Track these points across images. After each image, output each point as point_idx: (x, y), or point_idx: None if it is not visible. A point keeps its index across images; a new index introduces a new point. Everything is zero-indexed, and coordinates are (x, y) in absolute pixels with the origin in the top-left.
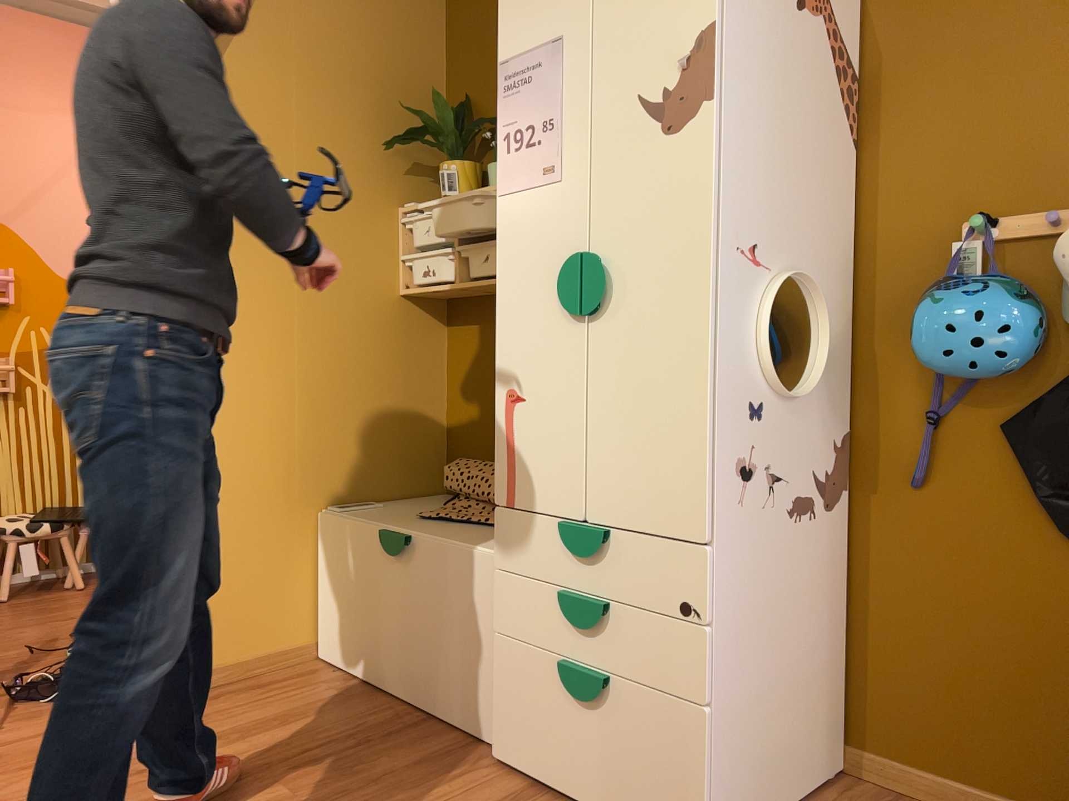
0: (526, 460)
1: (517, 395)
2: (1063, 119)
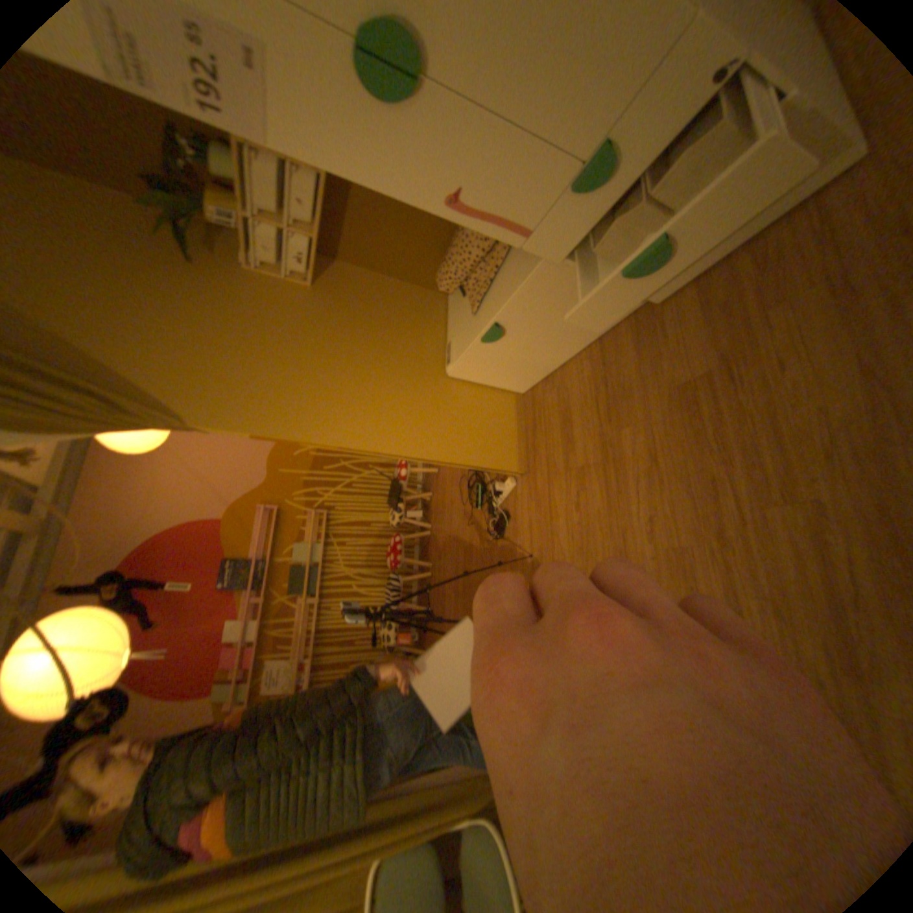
0: (508, 205)
1: (454, 193)
2: None
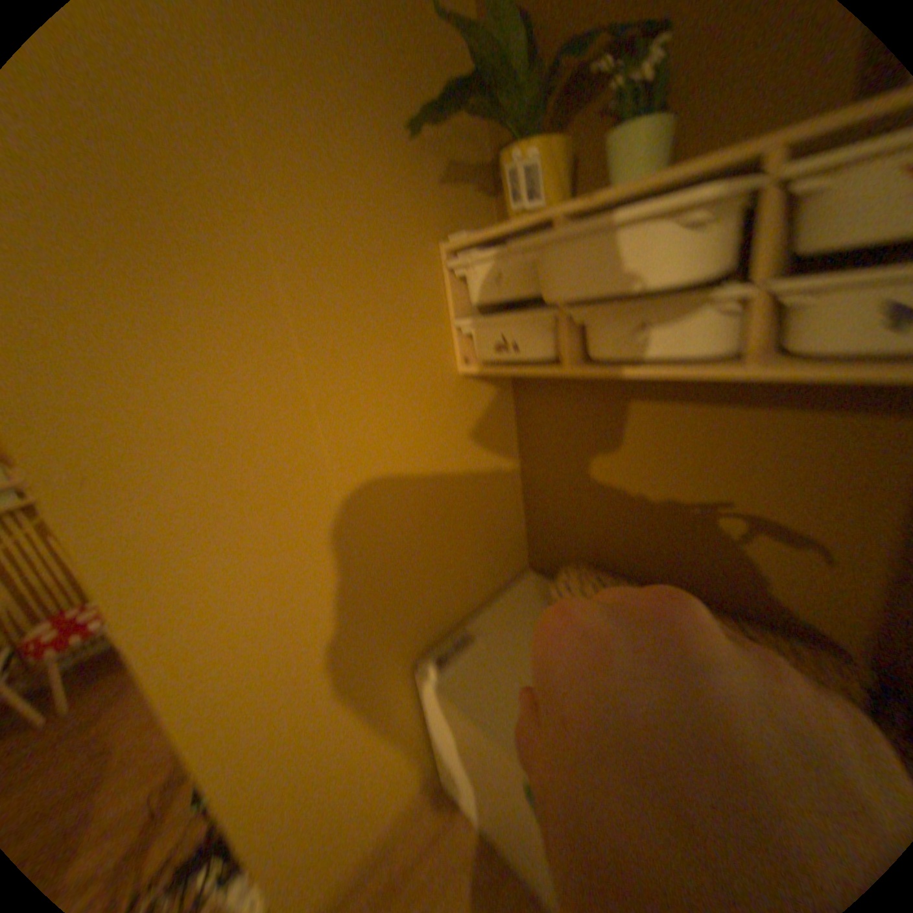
0: None
1: None
2: None
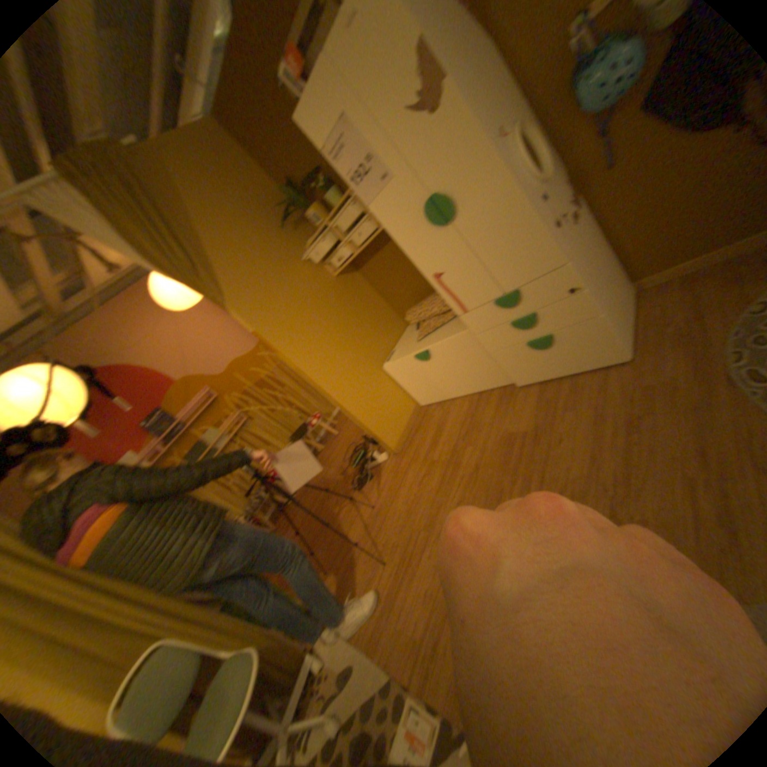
0: (461, 291)
1: (439, 272)
2: None
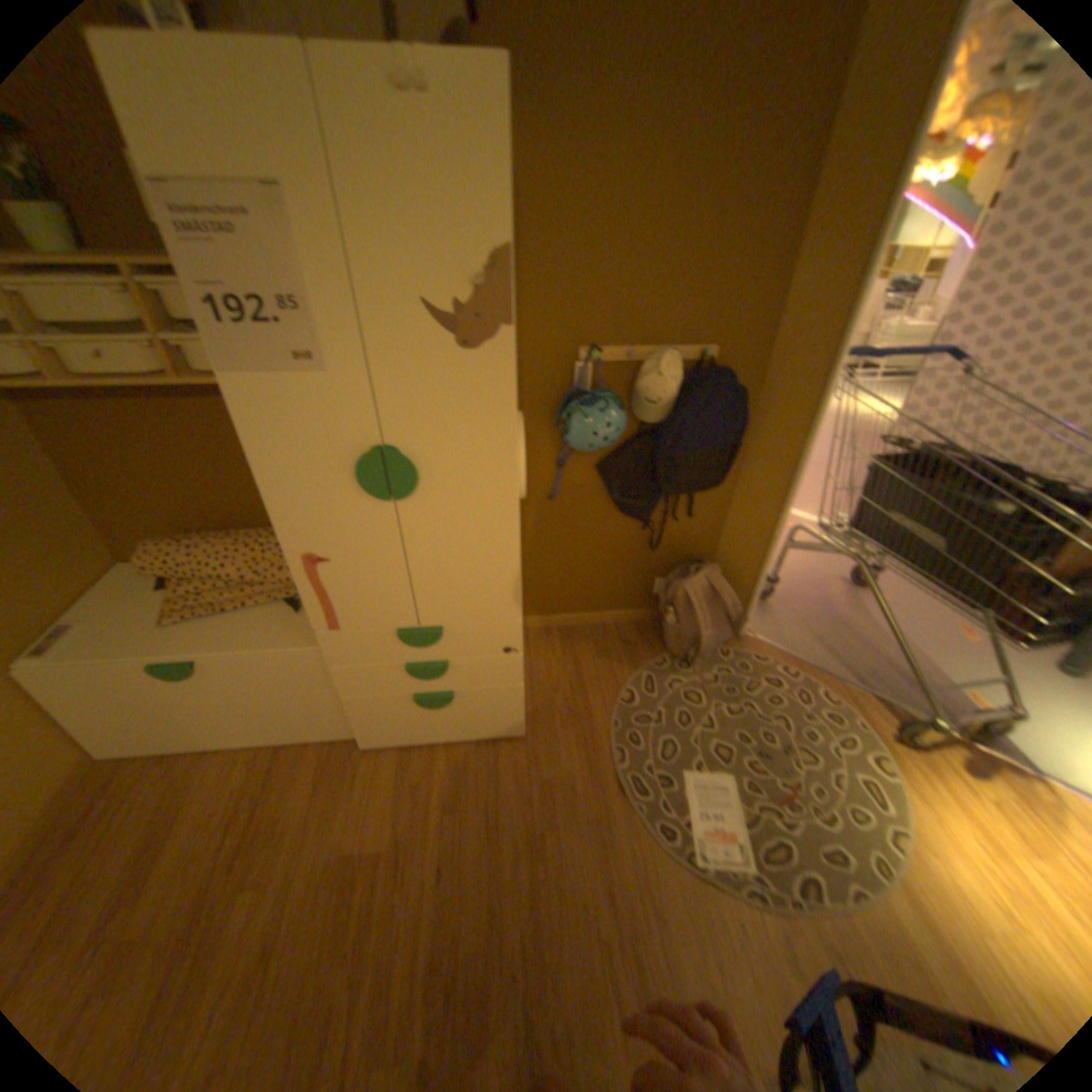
0: (345, 601)
1: (319, 558)
2: (639, 284)
